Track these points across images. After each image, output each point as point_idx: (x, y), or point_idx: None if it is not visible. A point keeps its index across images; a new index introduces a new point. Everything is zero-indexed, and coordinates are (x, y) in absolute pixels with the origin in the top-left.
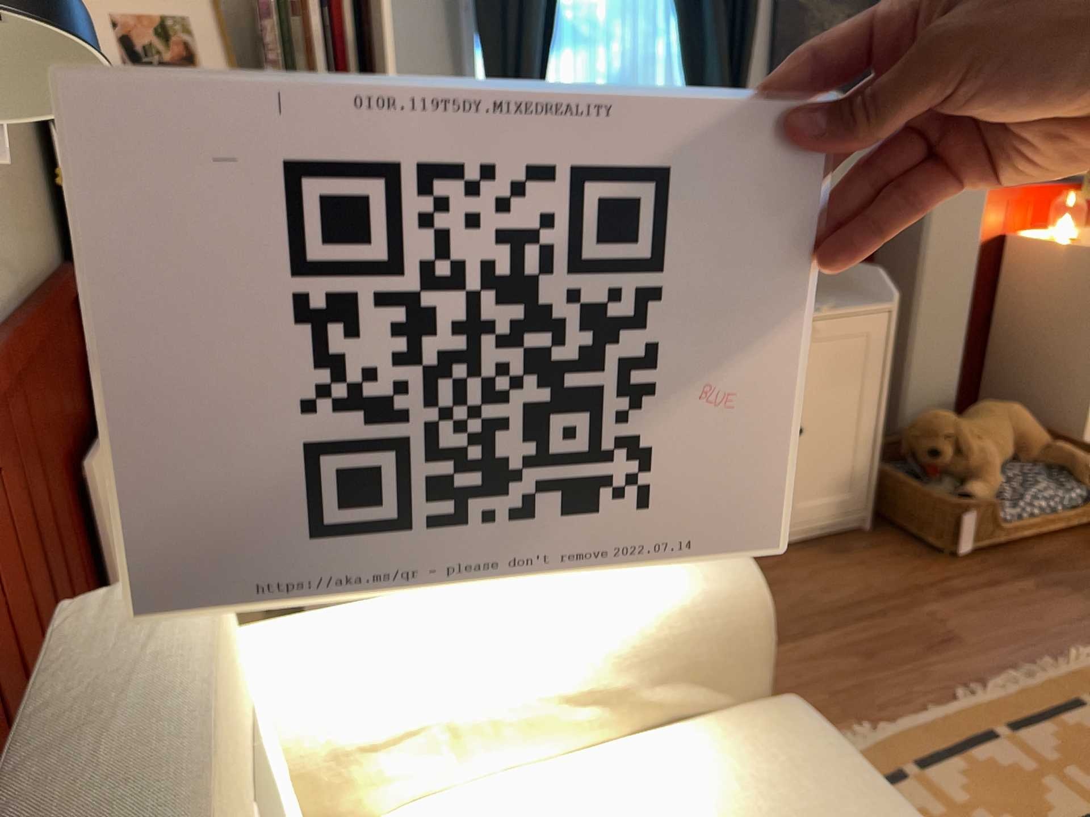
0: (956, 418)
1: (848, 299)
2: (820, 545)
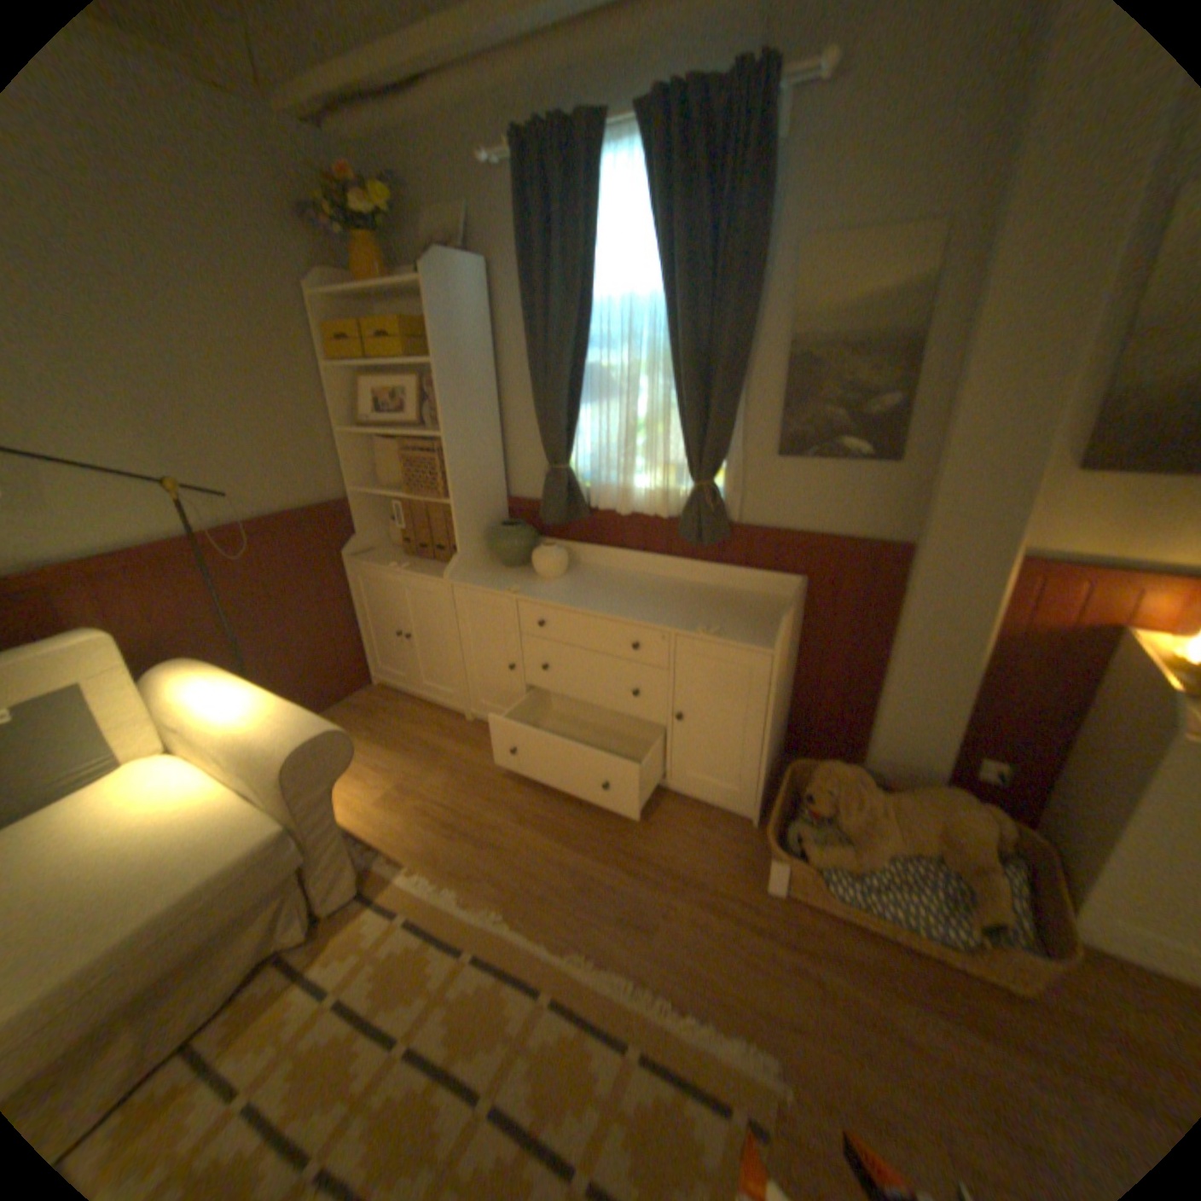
0: (864, 781)
1: (755, 630)
2: (703, 809)
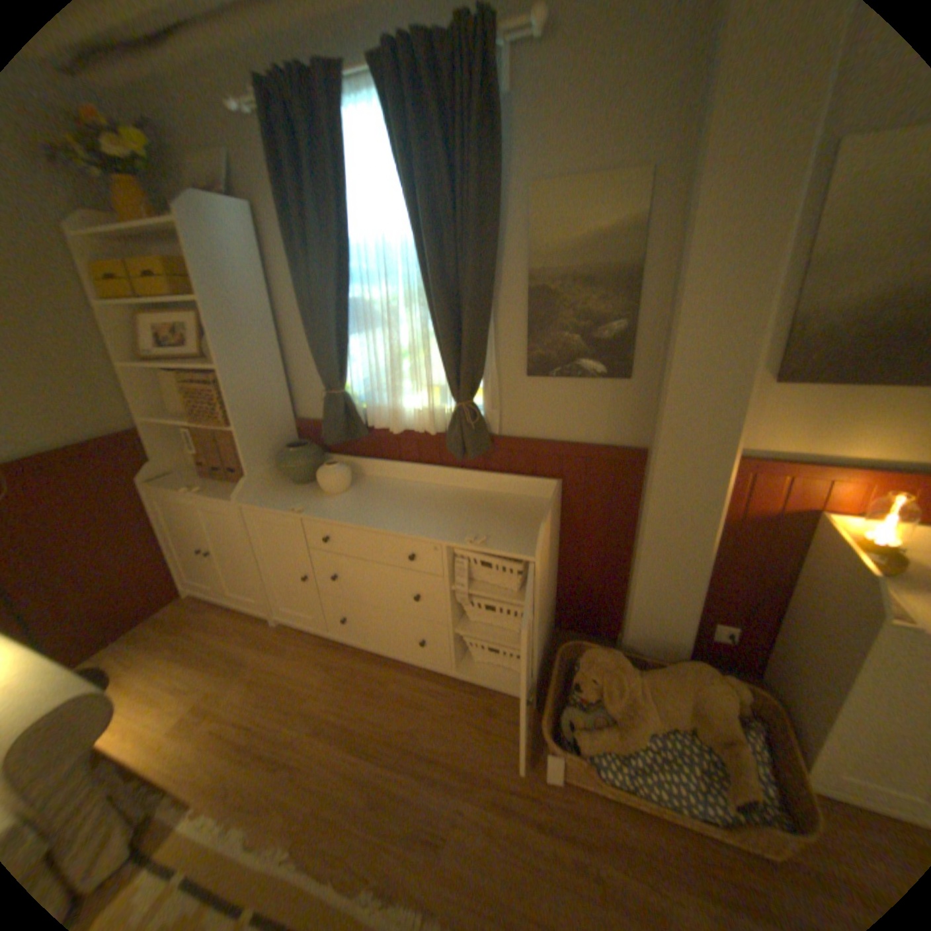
0: (623, 667)
1: (518, 537)
2: (487, 697)
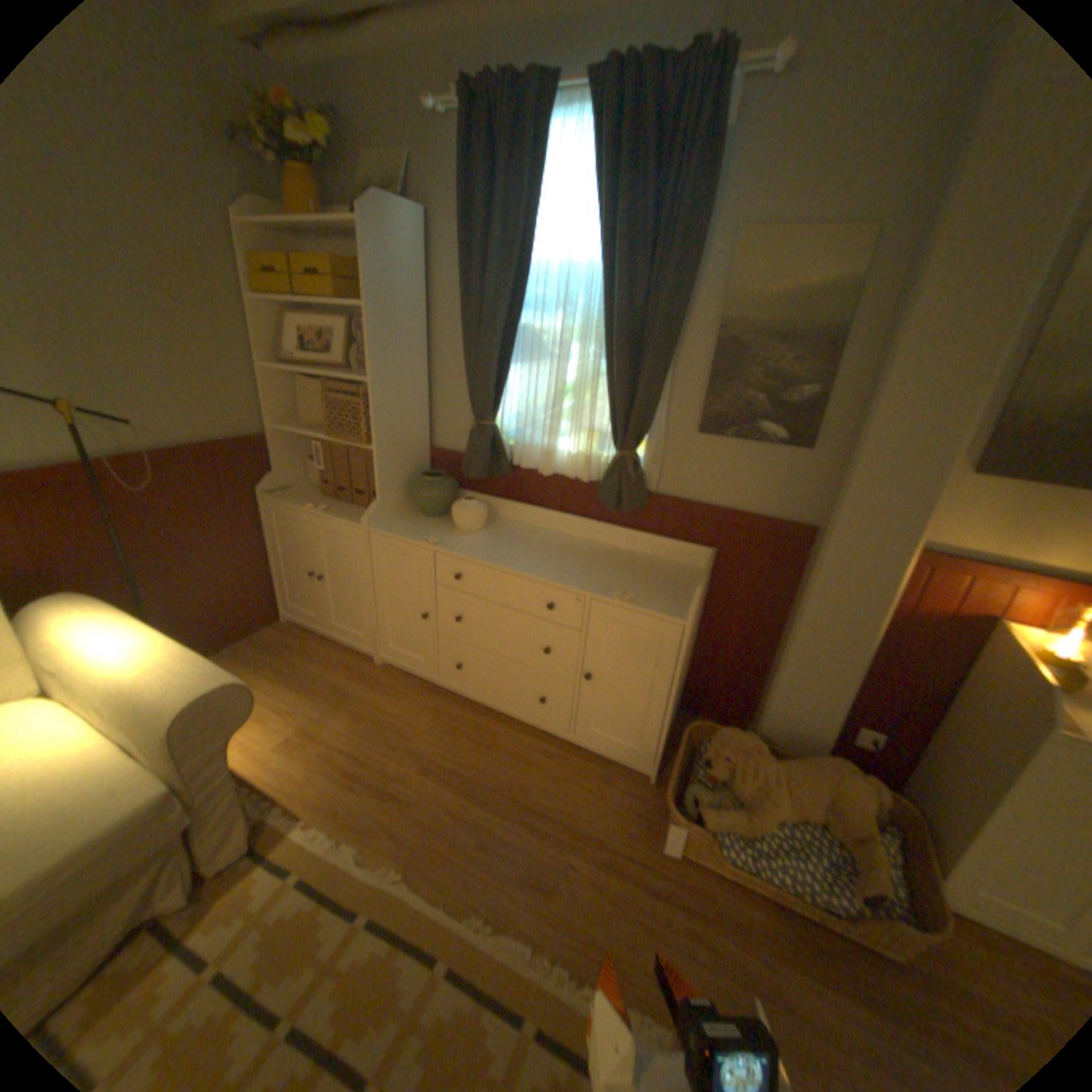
0: (759, 750)
1: (667, 600)
2: (603, 765)
